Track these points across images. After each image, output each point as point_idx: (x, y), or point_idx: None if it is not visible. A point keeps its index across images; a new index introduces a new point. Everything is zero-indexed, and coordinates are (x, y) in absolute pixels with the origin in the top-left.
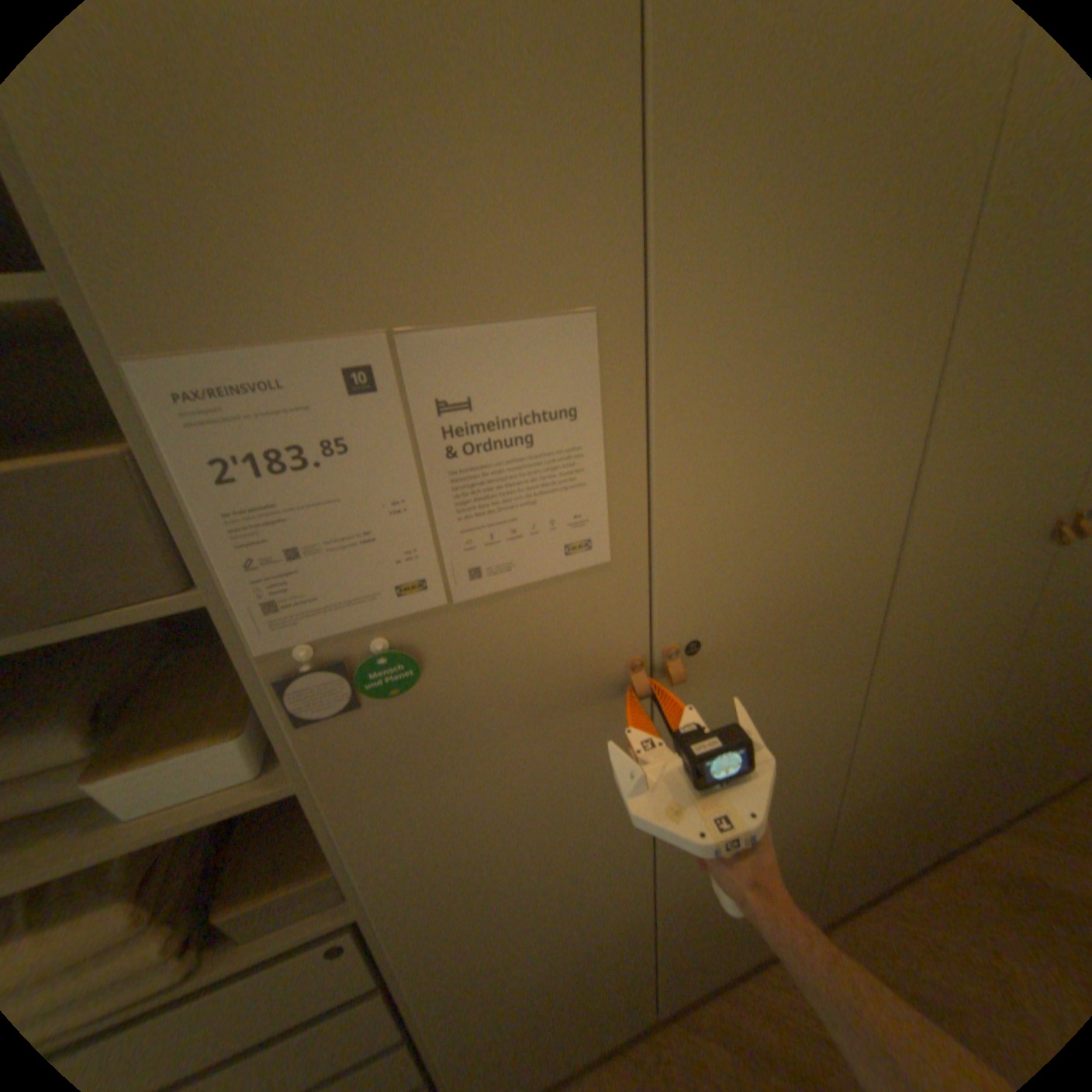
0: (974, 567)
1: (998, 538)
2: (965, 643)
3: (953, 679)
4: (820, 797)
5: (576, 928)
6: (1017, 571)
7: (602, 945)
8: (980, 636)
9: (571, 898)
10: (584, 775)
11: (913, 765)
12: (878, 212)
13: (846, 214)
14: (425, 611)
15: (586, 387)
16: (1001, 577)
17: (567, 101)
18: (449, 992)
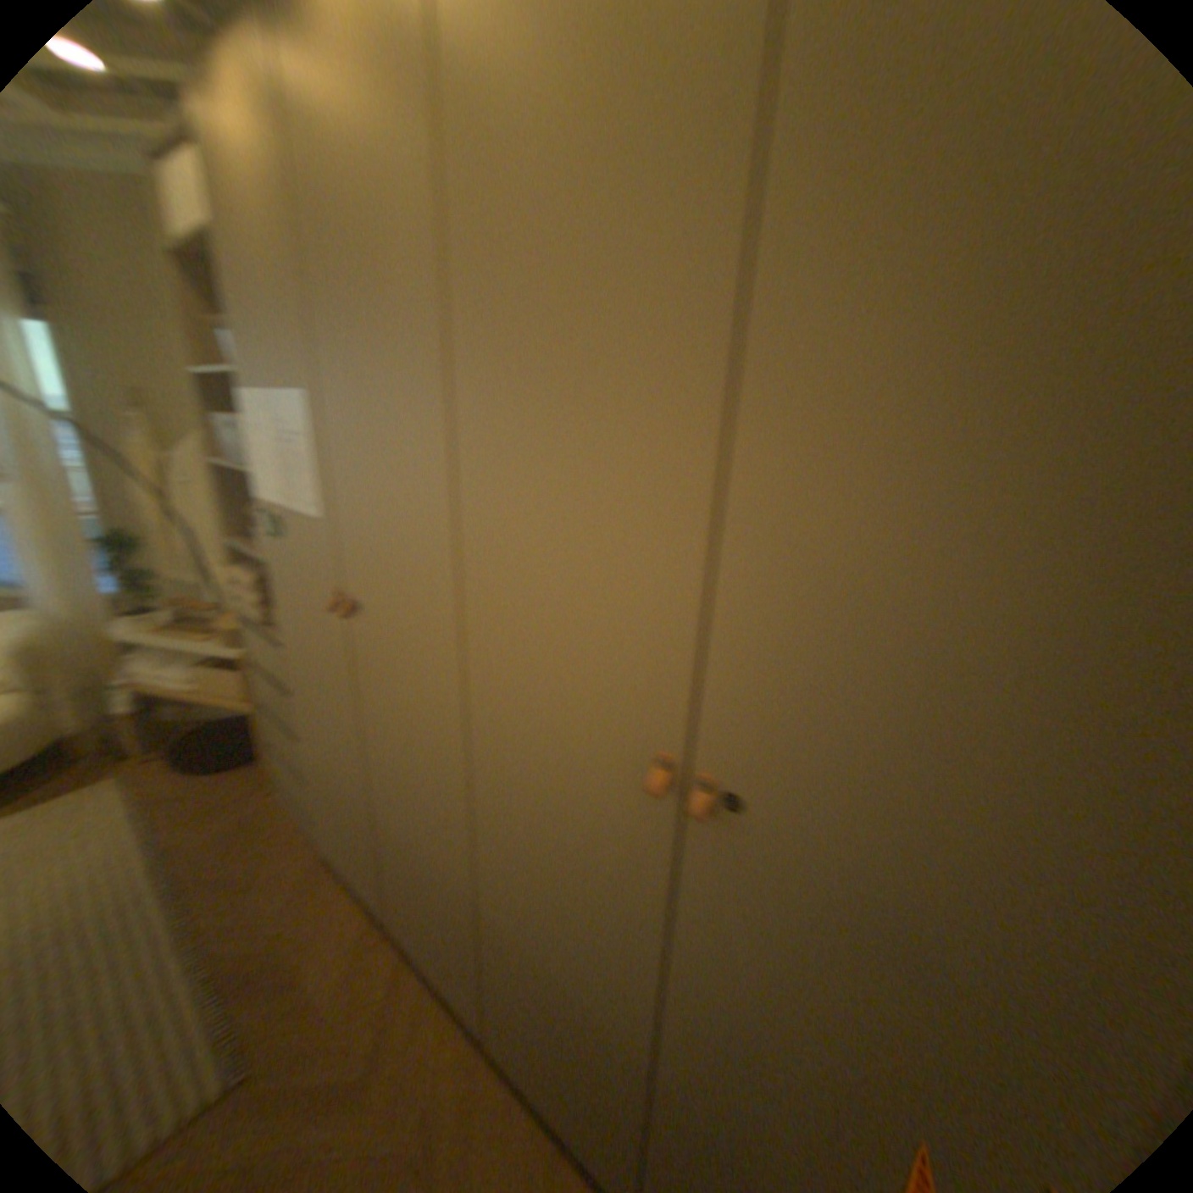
0: (537, 722)
1: (559, 707)
2: (557, 829)
3: (556, 872)
4: (449, 855)
5: (334, 764)
6: (604, 785)
7: (345, 798)
8: (578, 844)
9: (329, 737)
10: (324, 652)
11: (537, 952)
12: (380, 347)
13: (366, 348)
14: (275, 509)
15: (299, 426)
16: (580, 771)
17: (282, 306)
18: (298, 733)
